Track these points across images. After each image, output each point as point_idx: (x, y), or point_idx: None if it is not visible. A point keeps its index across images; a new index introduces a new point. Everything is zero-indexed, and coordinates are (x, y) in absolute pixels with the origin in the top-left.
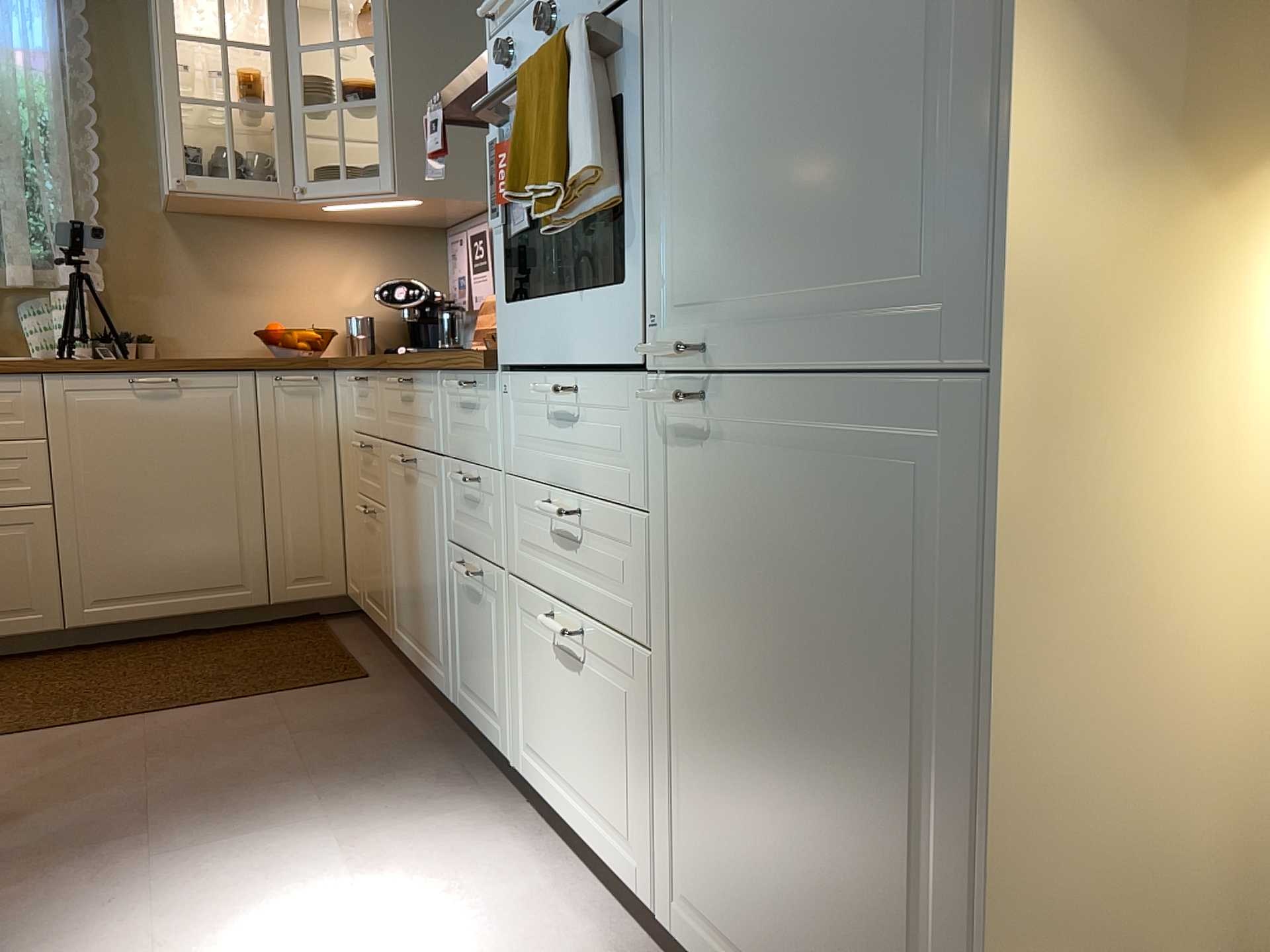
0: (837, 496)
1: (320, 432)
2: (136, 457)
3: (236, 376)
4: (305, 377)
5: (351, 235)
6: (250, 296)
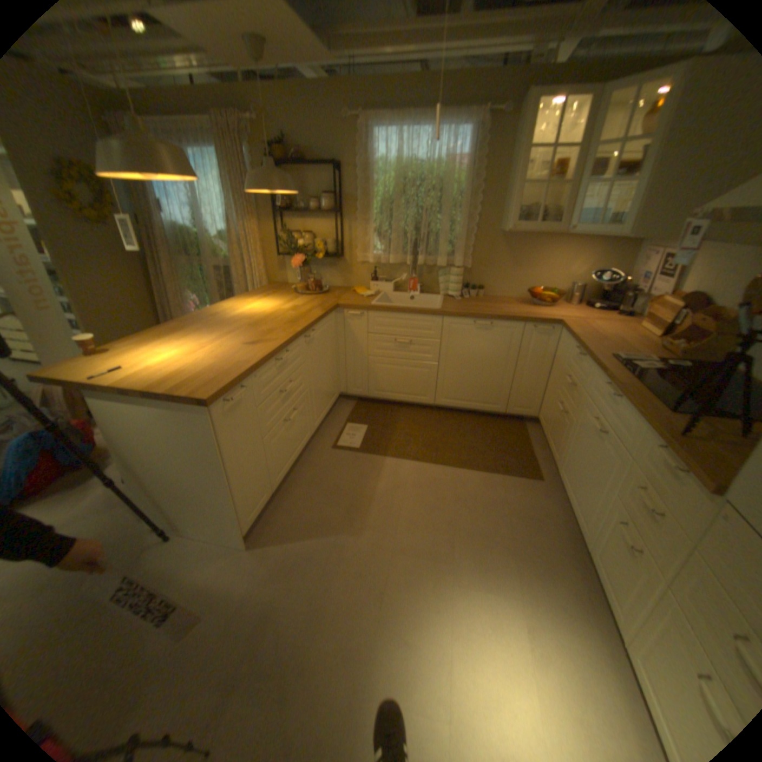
0: None
1: (547, 352)
2: (469, 351)
3: (516, 324)
4: (547, 329)
5: (587, 239)
6: (528, 270)
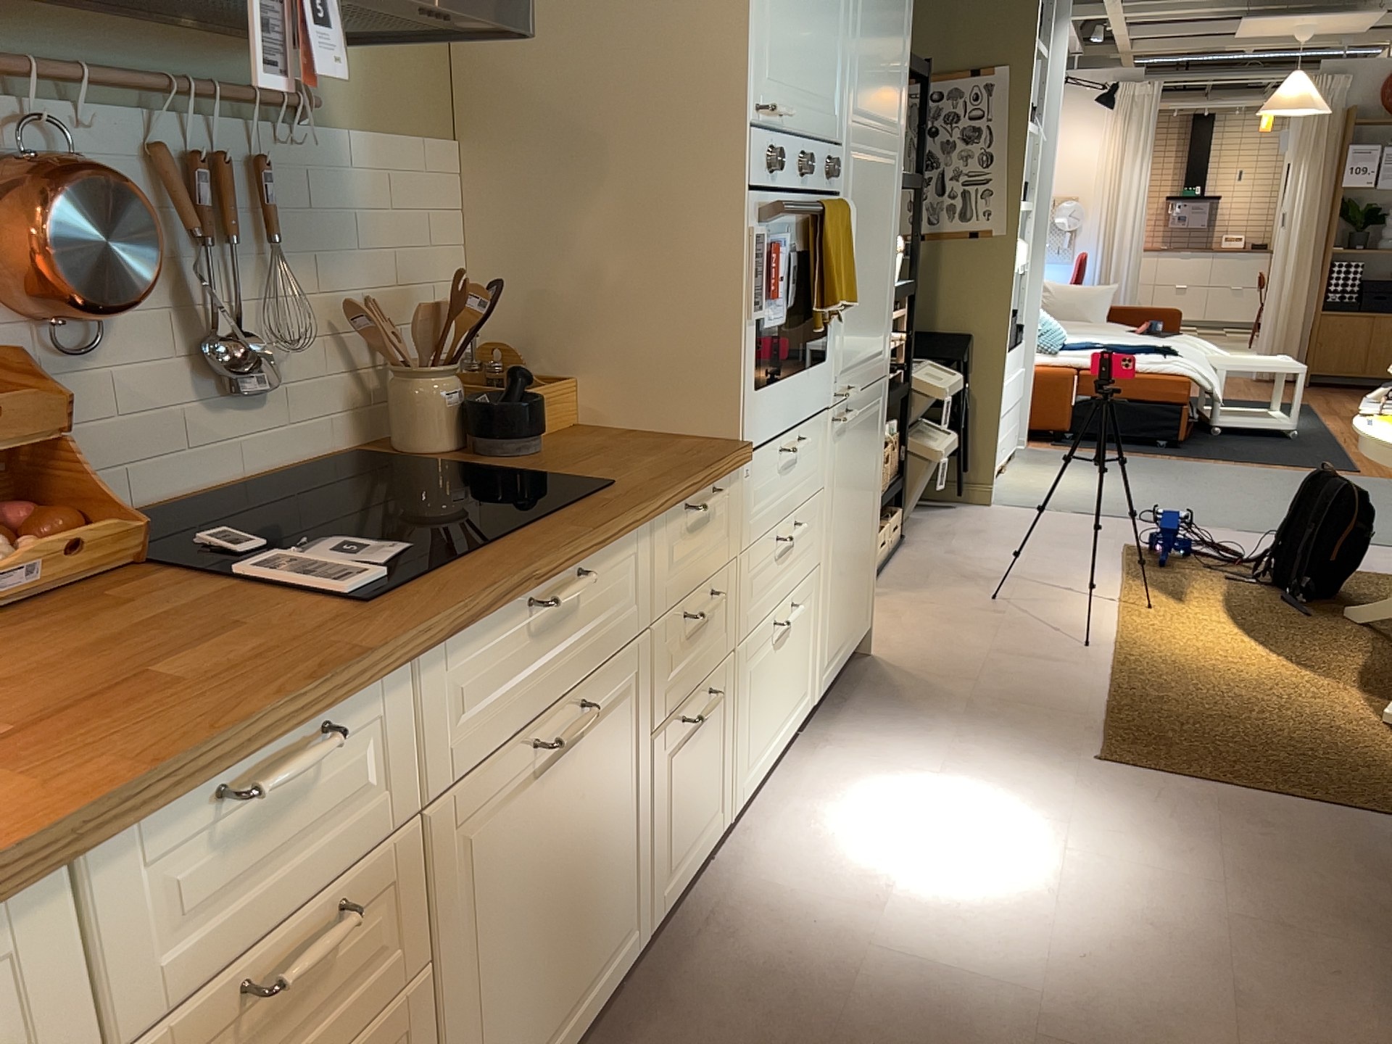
0: (868, 428)
1: None
2: None
3: None
4: None
5: None
6: None
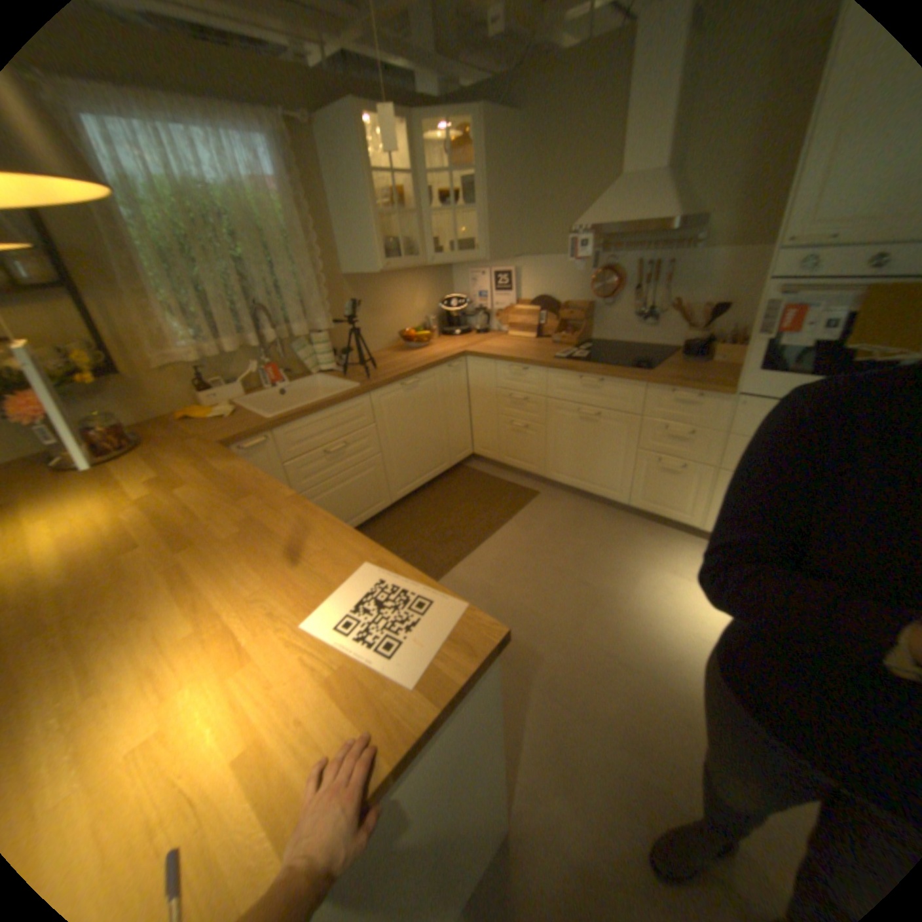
0: None
1: (461, 388)
2: (405, 421)
3: (434, 371)
4: (458, 364)
5: (415, 273)
6: (381, 316)
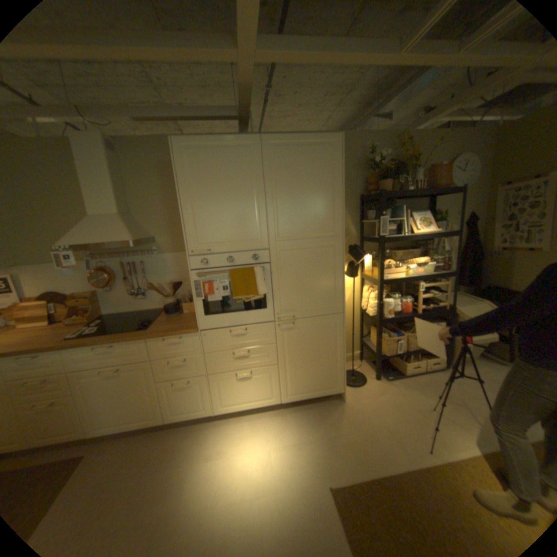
0: (319, 329)
1: None
2: None
3: None
4: None
5: None
6: None
